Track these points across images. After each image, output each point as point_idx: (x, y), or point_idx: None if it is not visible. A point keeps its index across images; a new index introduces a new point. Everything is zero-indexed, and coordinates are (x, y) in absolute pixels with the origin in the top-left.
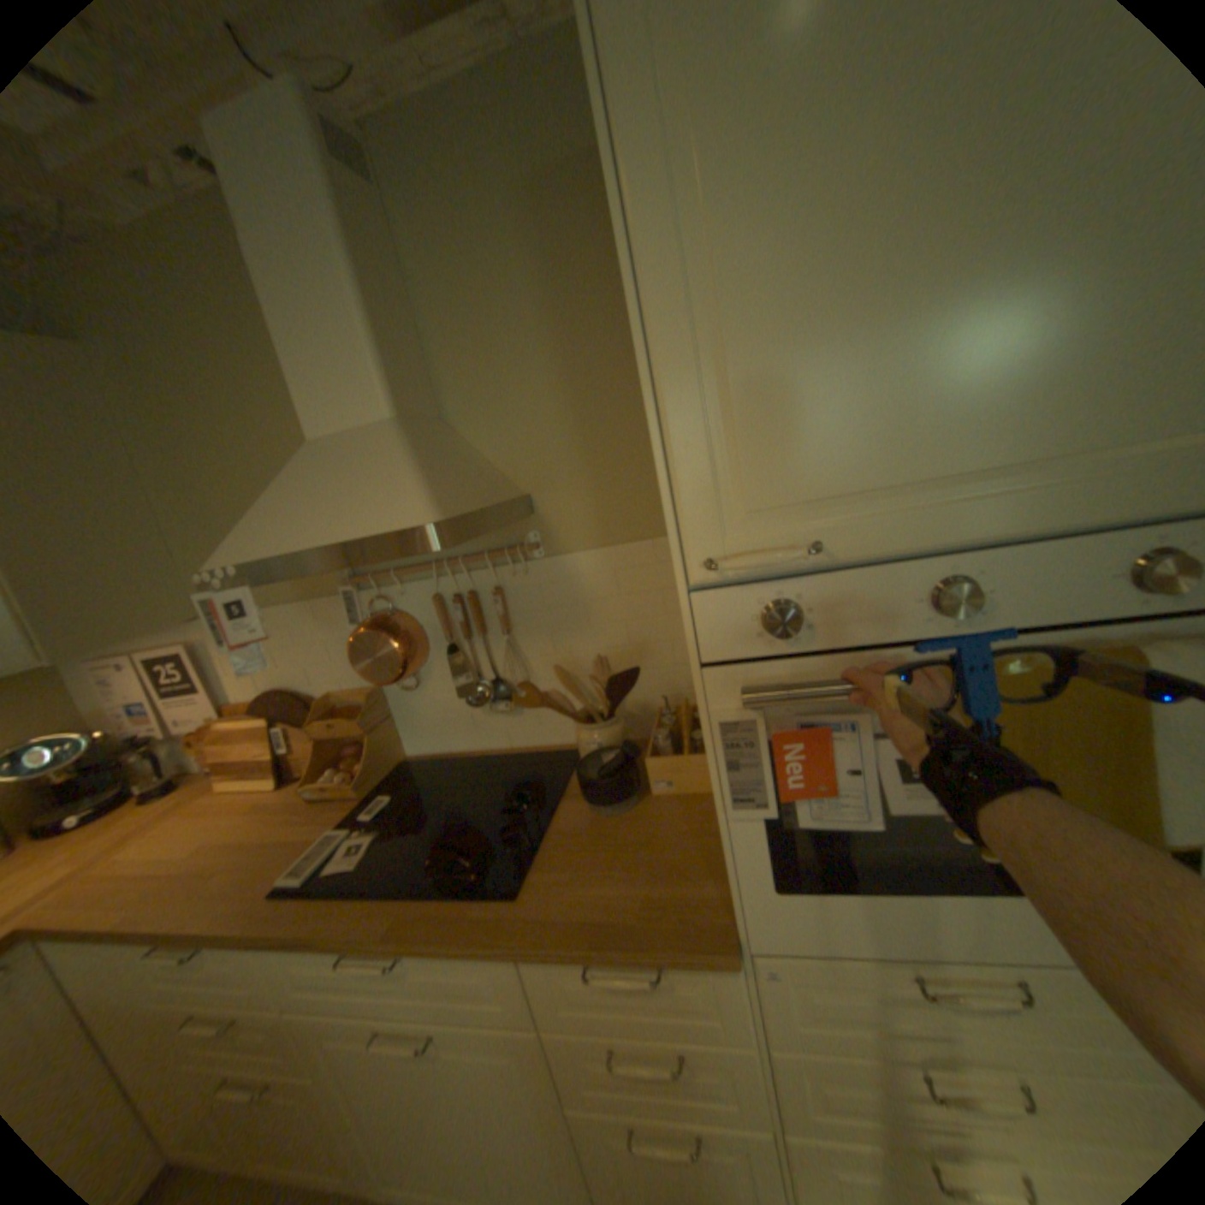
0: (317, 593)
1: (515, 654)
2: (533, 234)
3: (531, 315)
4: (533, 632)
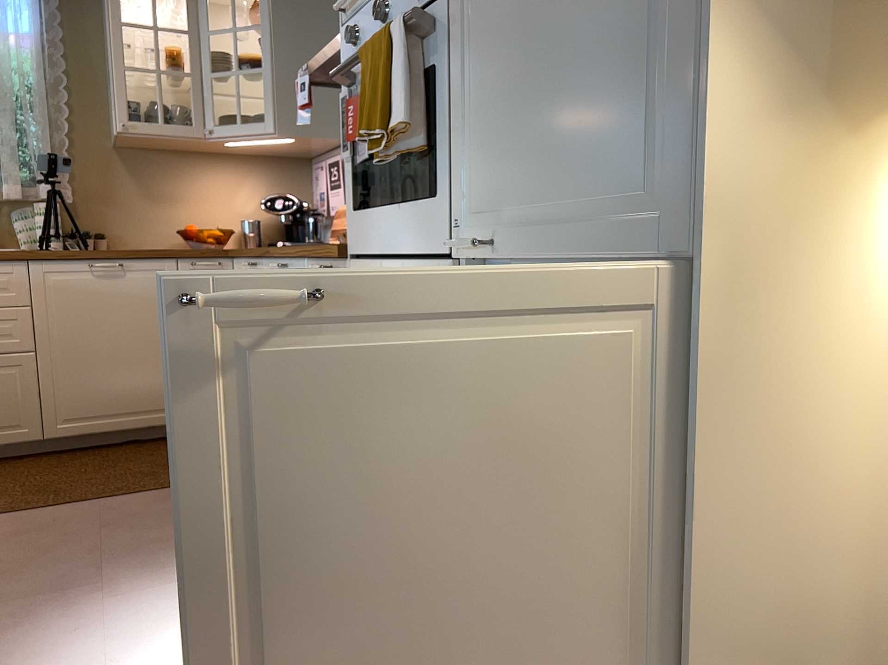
0: None
1: None
2: None
3: None
4: None
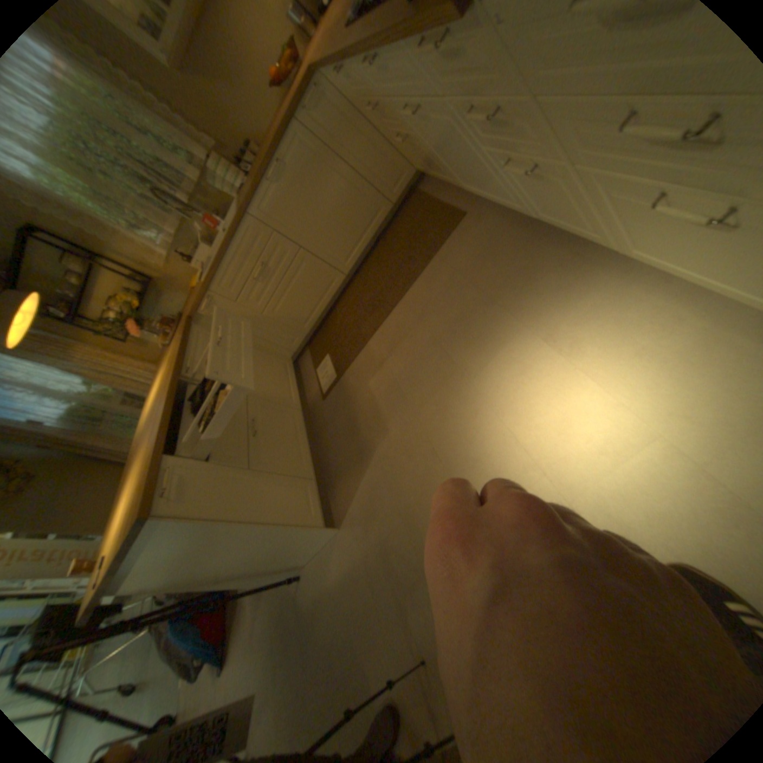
0: None
1: None
2: None
3: None
4: None
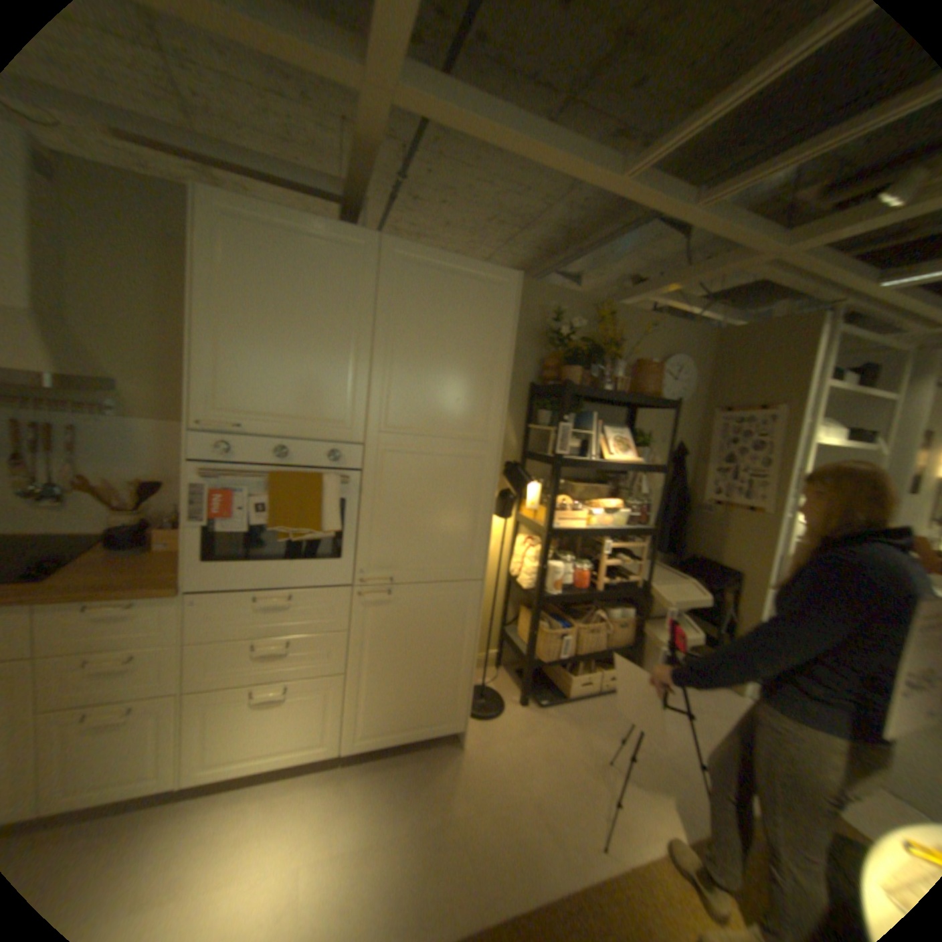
0: None
1: (69, 471)
2: (156, 261)
3: (143, 294)
4: (89, 460)
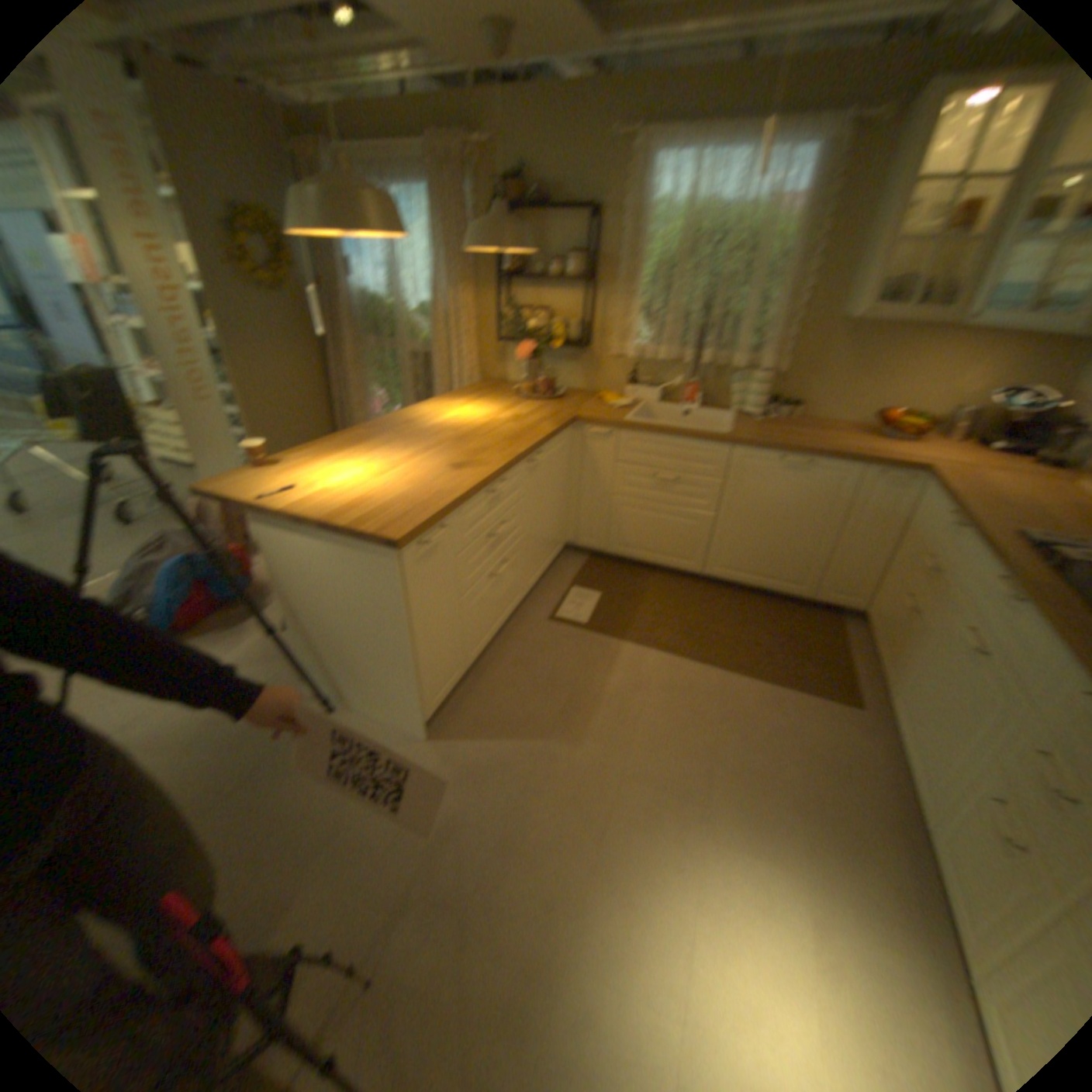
0: None
1: None
2: None
3: None
4: None
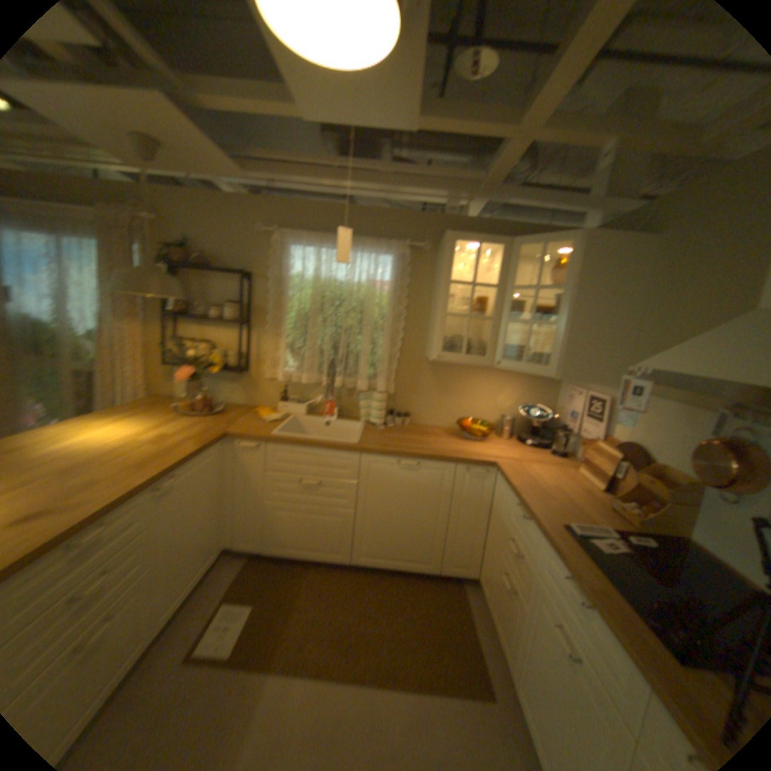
0: (704, 407)
1: None
2: None
3: None
4: None
